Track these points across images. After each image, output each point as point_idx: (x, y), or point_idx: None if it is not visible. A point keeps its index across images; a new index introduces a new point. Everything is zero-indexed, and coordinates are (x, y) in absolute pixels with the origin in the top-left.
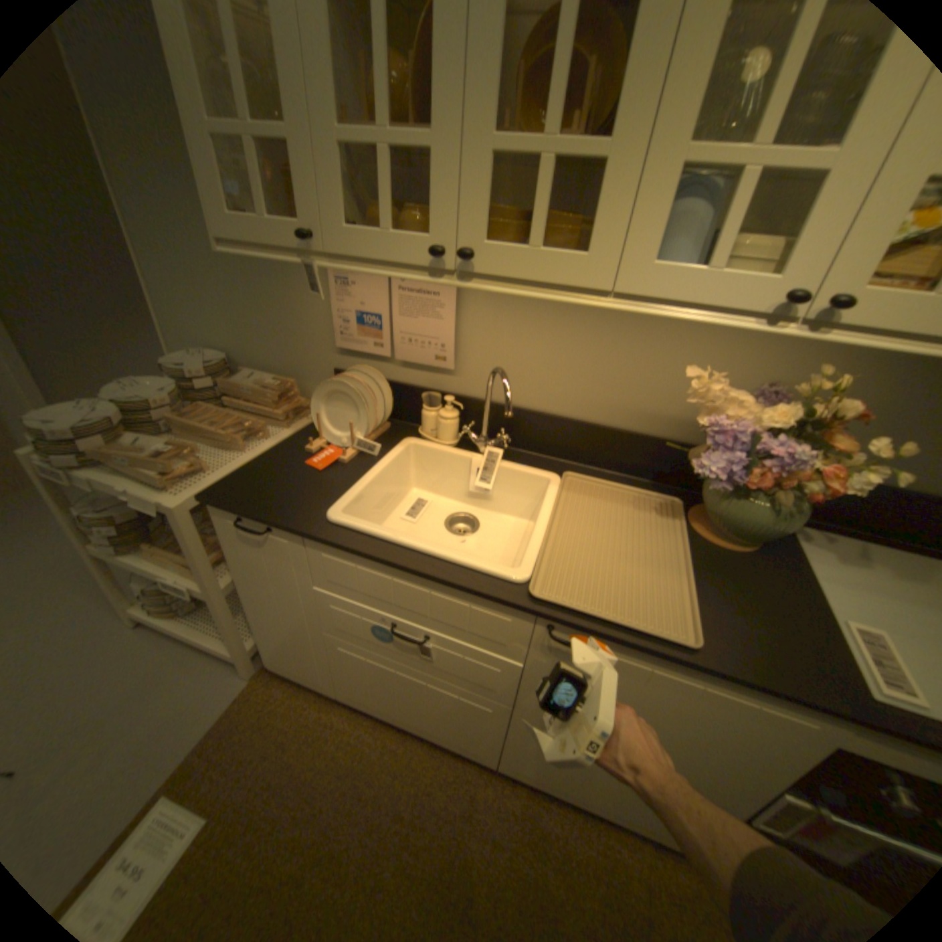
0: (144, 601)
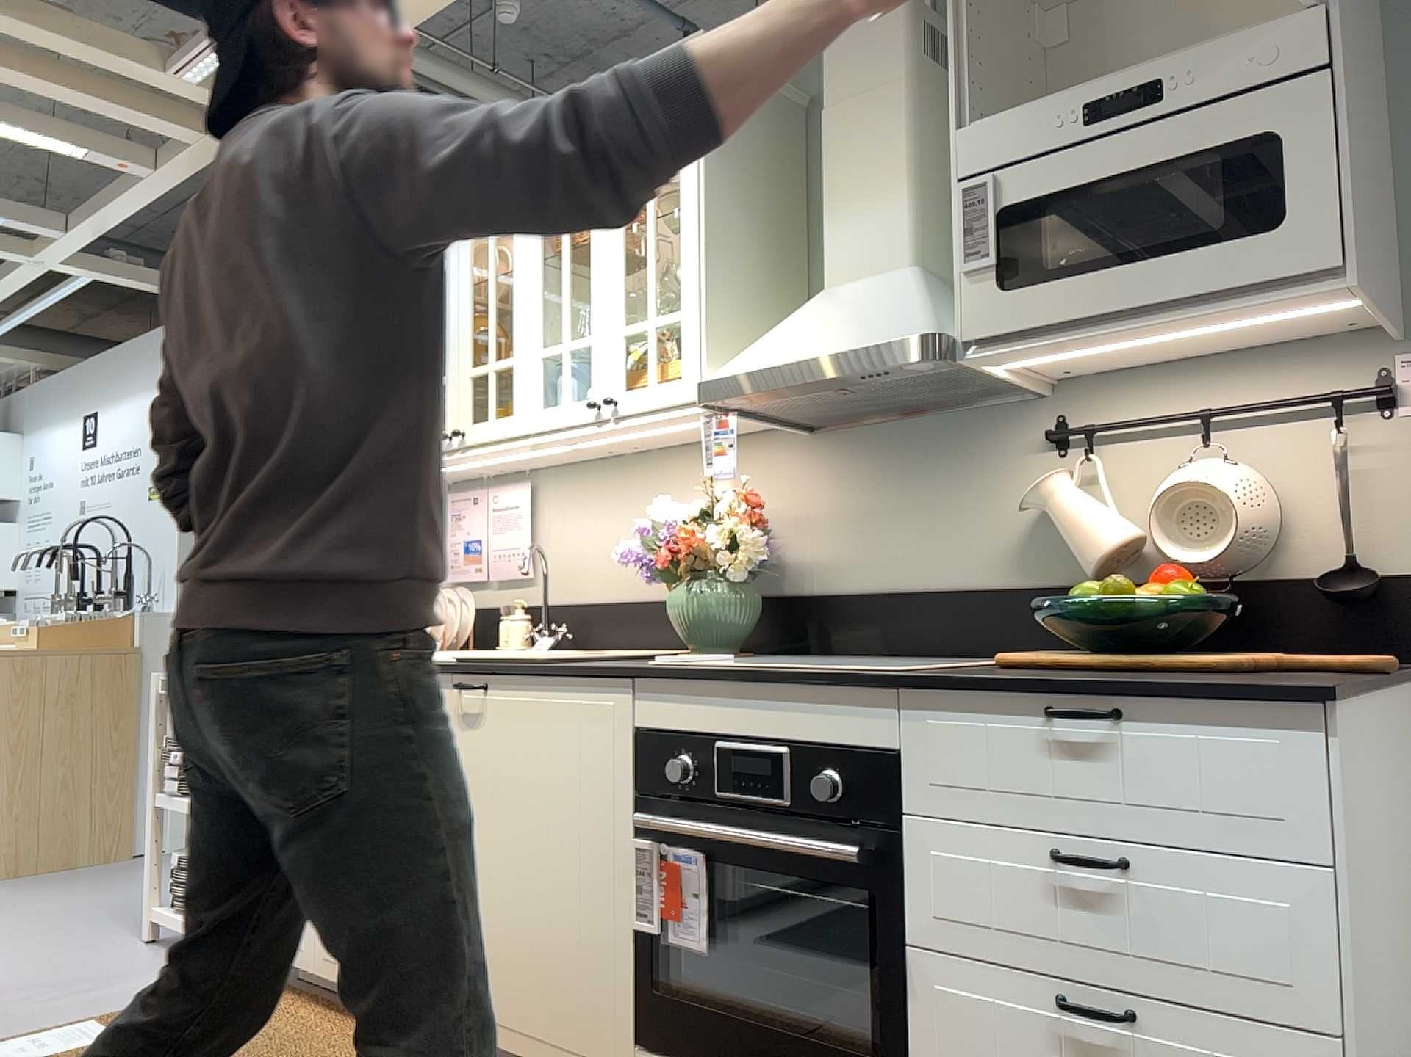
0: (174, 905)
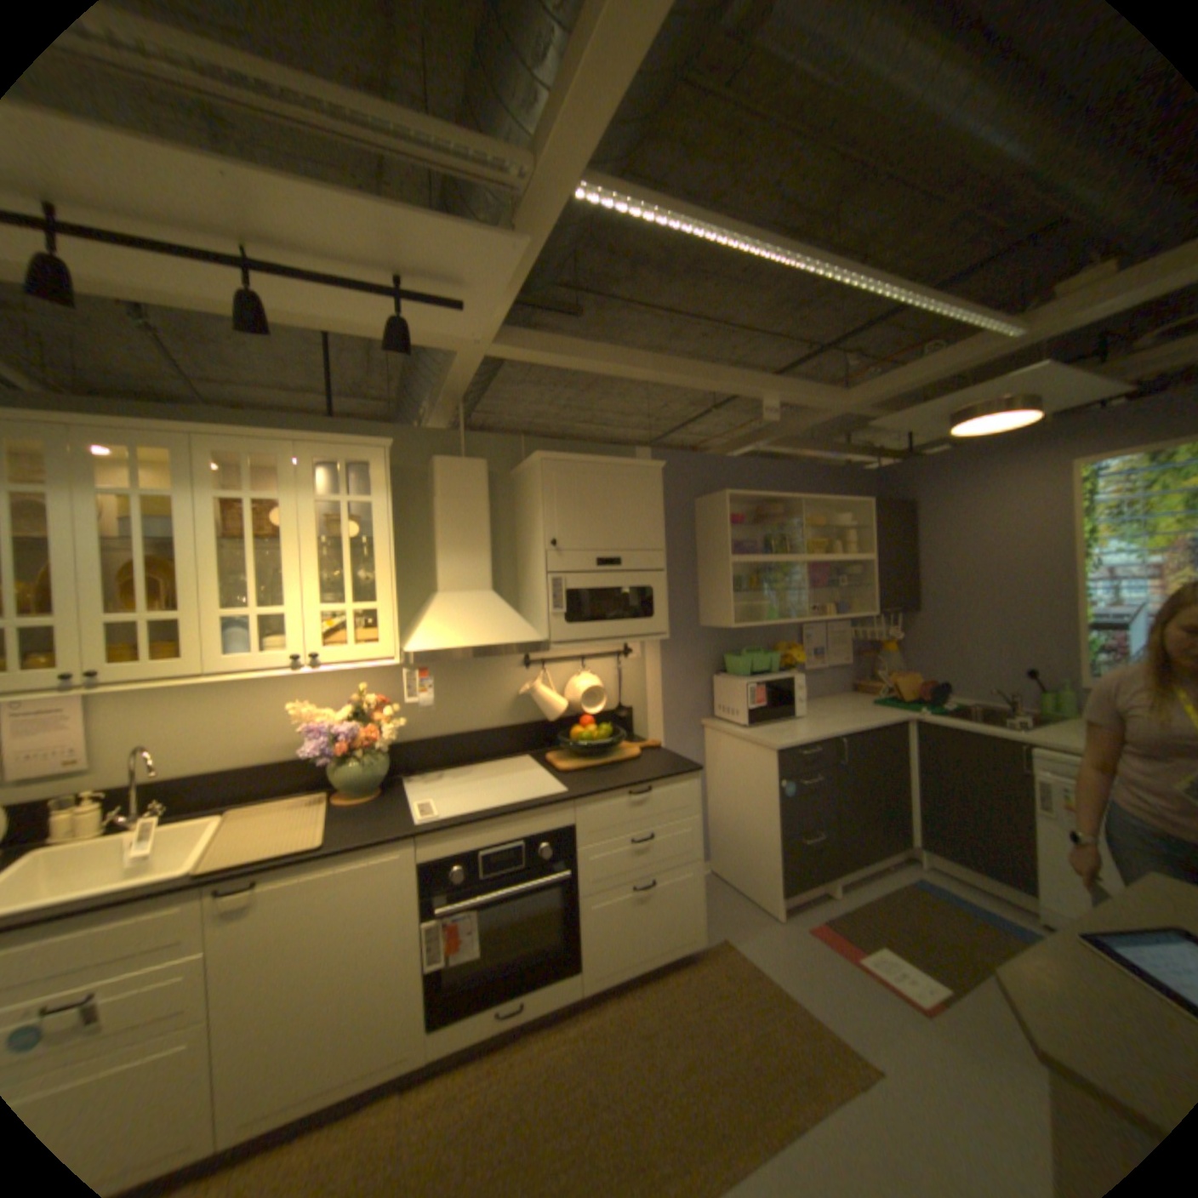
0: None
